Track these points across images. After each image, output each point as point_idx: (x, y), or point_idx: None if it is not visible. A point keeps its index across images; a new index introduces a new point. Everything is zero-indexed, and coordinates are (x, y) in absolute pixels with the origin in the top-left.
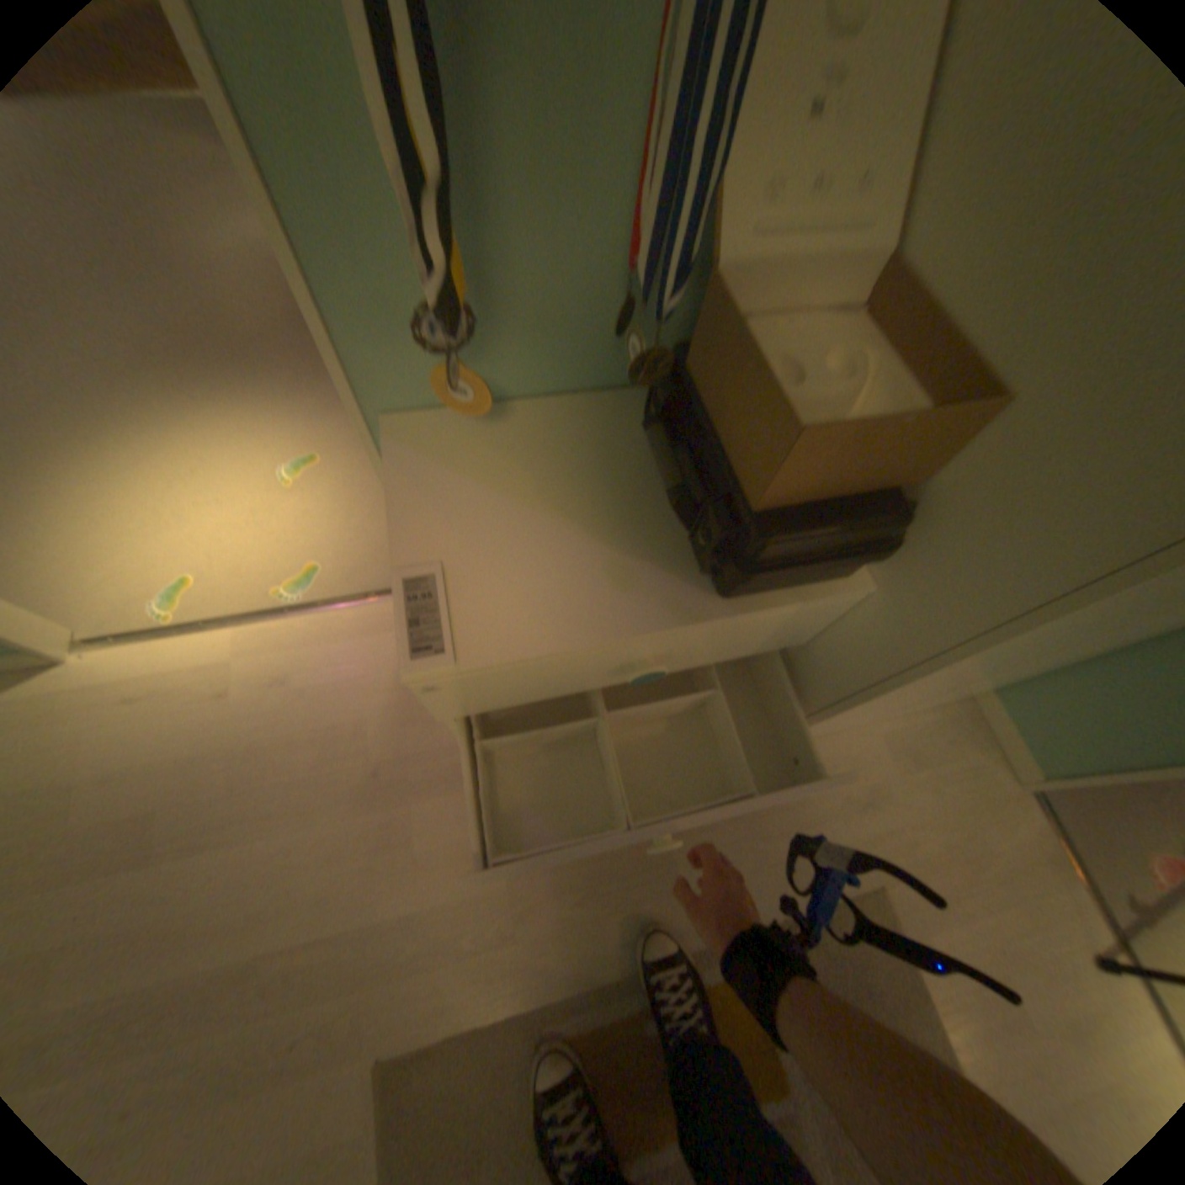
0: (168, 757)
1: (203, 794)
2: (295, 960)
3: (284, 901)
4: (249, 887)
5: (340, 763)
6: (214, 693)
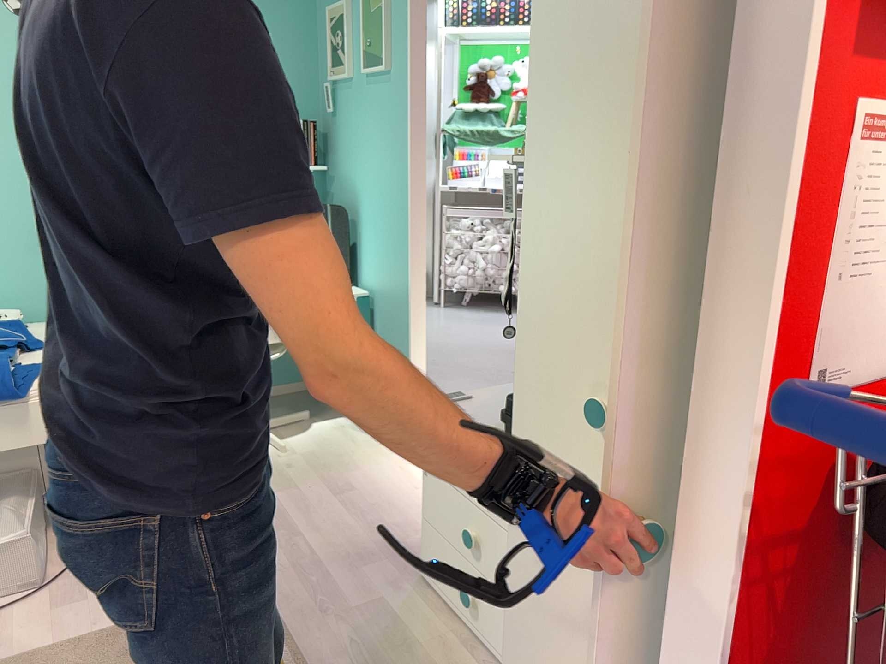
0: (381, 486)
1: (368, 499)
2: (302, 545)
3: (327, 534)
4: (331, 523)
5: (398, 531)
6: (416, 487)
